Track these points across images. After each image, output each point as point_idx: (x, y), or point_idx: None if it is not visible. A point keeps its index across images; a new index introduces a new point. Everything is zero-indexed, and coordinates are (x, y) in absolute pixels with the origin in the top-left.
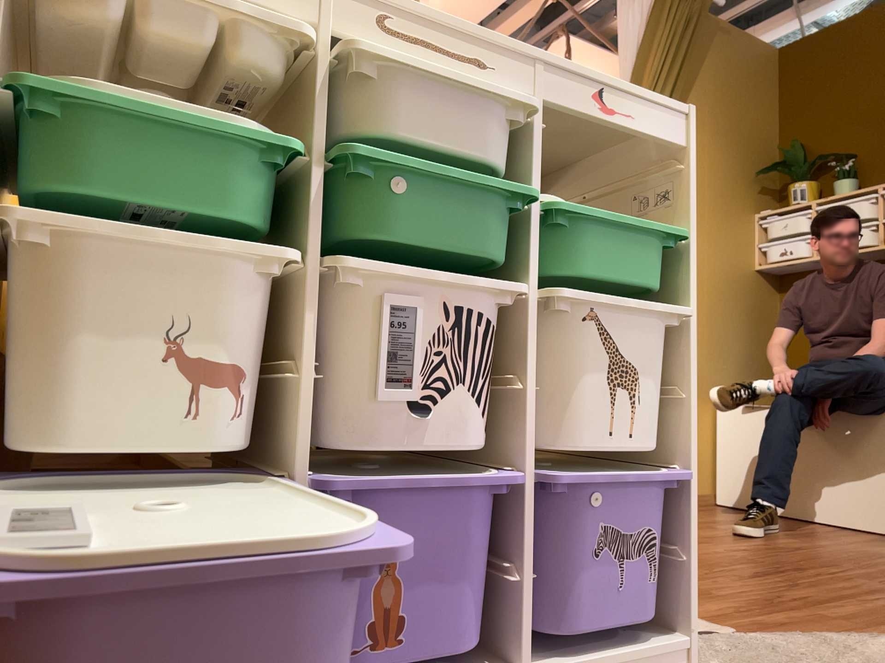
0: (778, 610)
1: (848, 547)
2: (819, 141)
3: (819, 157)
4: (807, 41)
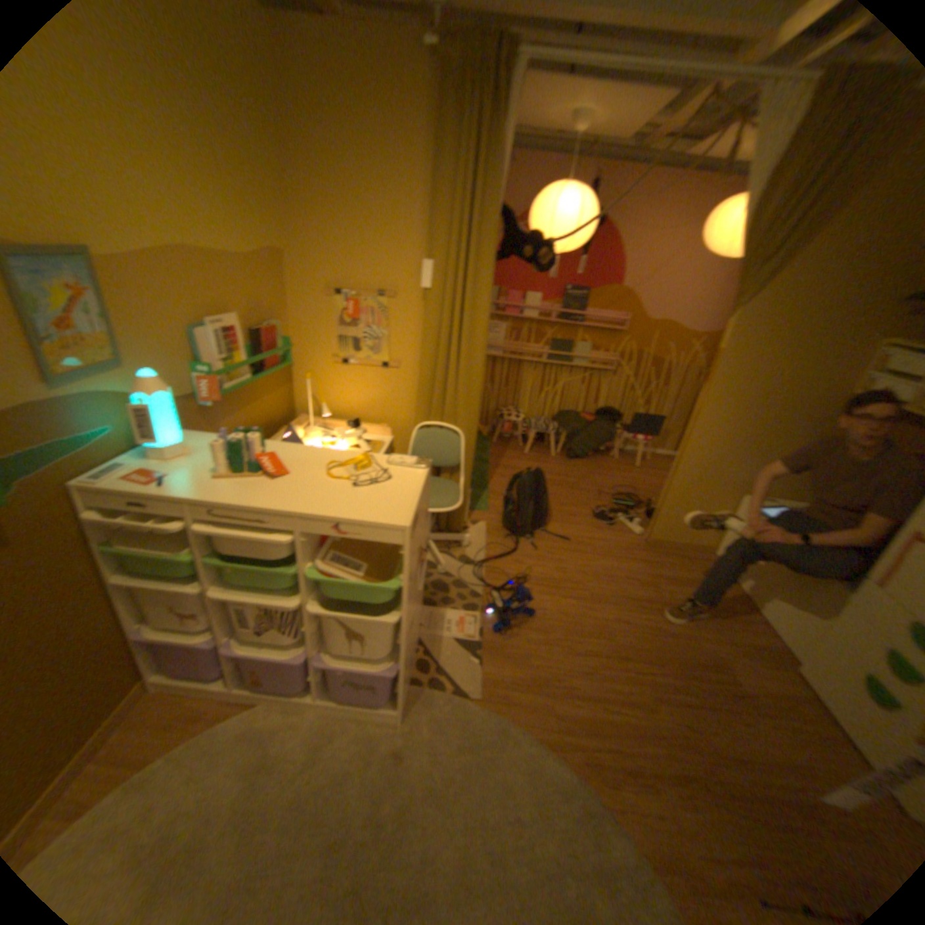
0: (532, 697)
1: (715, 654)
2: None
3: None
4: None
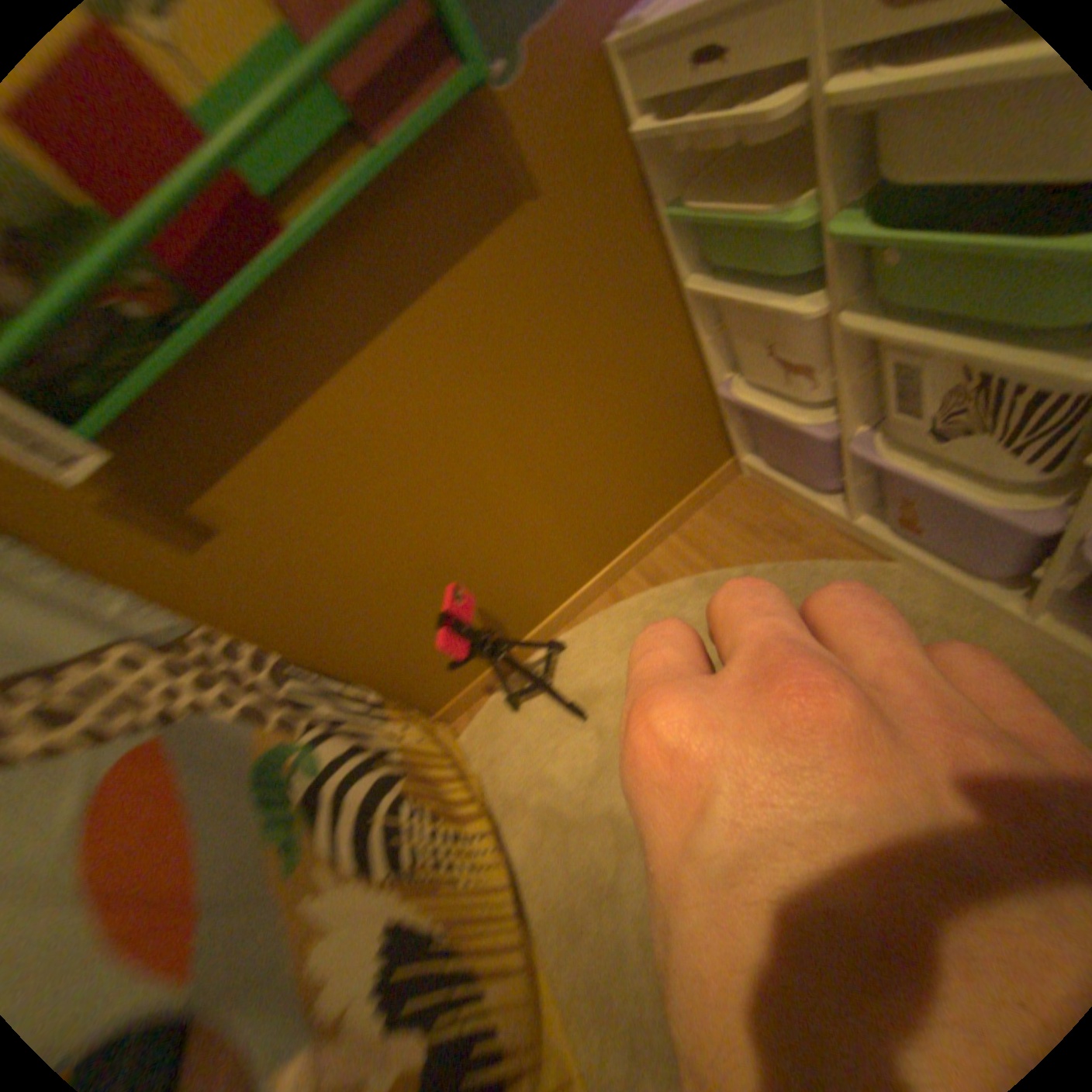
0: None
1: None
2: None
3: None
4: None
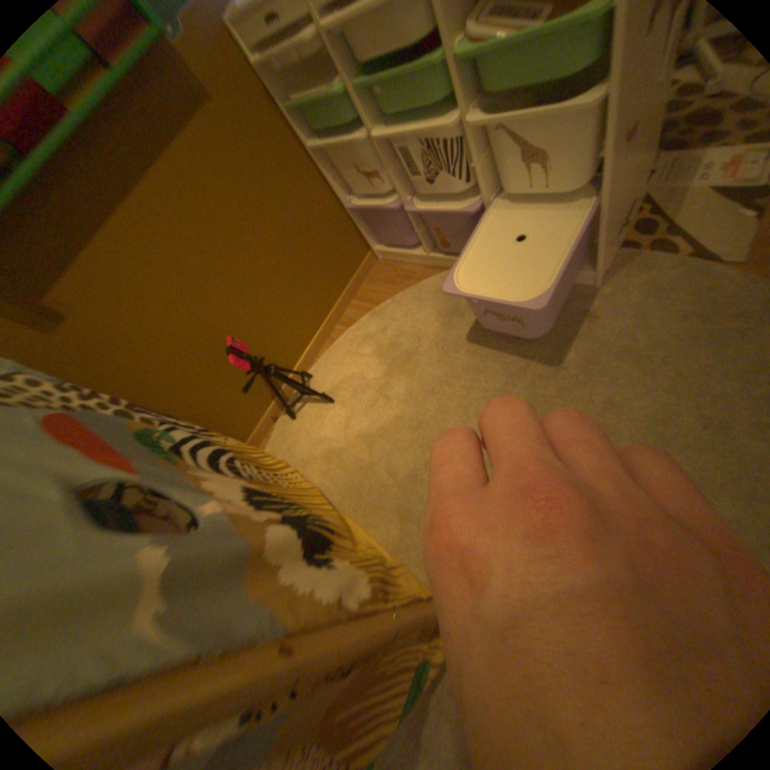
0: None
1: None
2: None
3: None
4: None
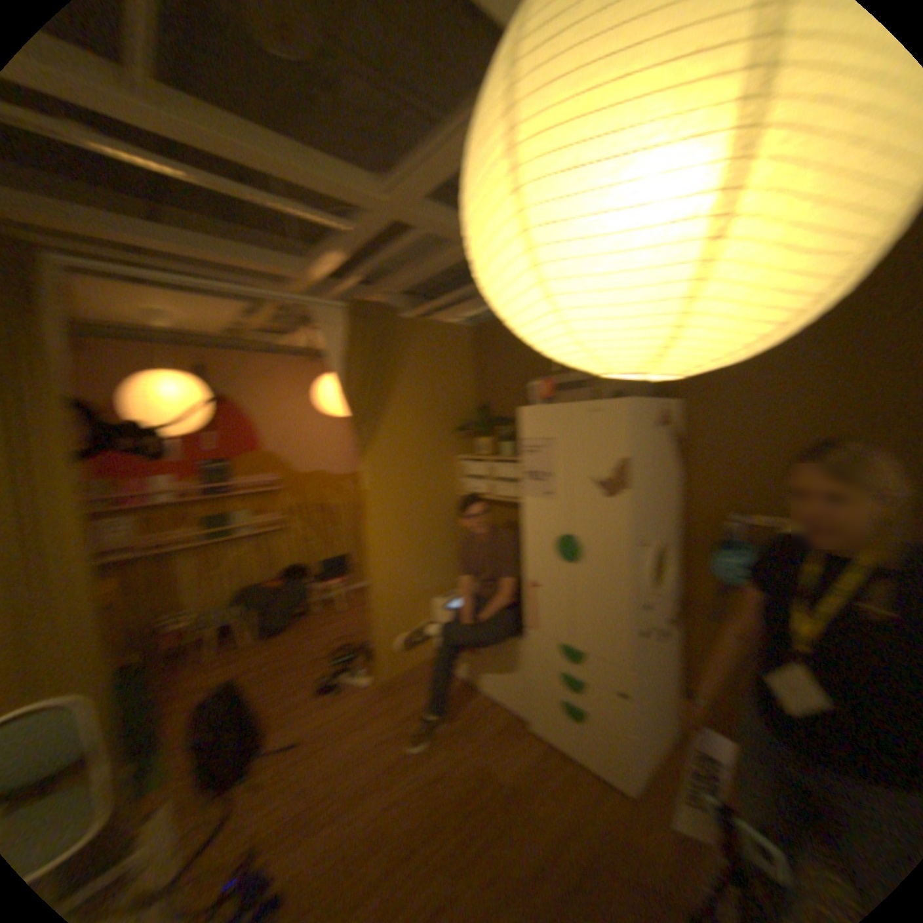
0: None
1: (472, 770)
2: (497, 404)
3: (497, 415)
4: (489, 324)
